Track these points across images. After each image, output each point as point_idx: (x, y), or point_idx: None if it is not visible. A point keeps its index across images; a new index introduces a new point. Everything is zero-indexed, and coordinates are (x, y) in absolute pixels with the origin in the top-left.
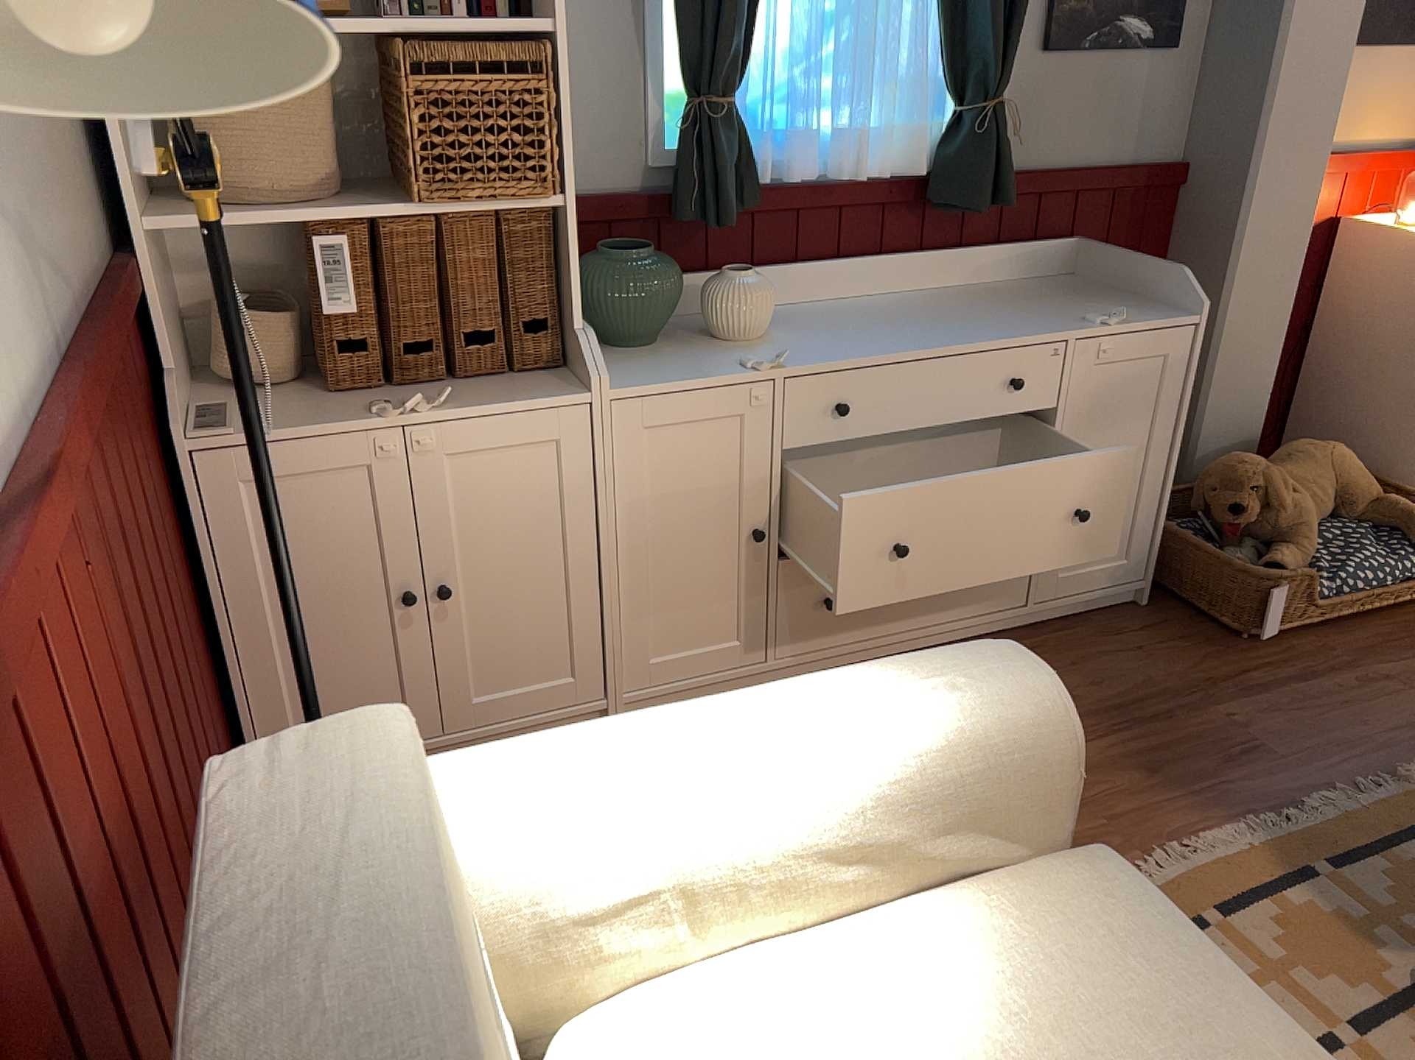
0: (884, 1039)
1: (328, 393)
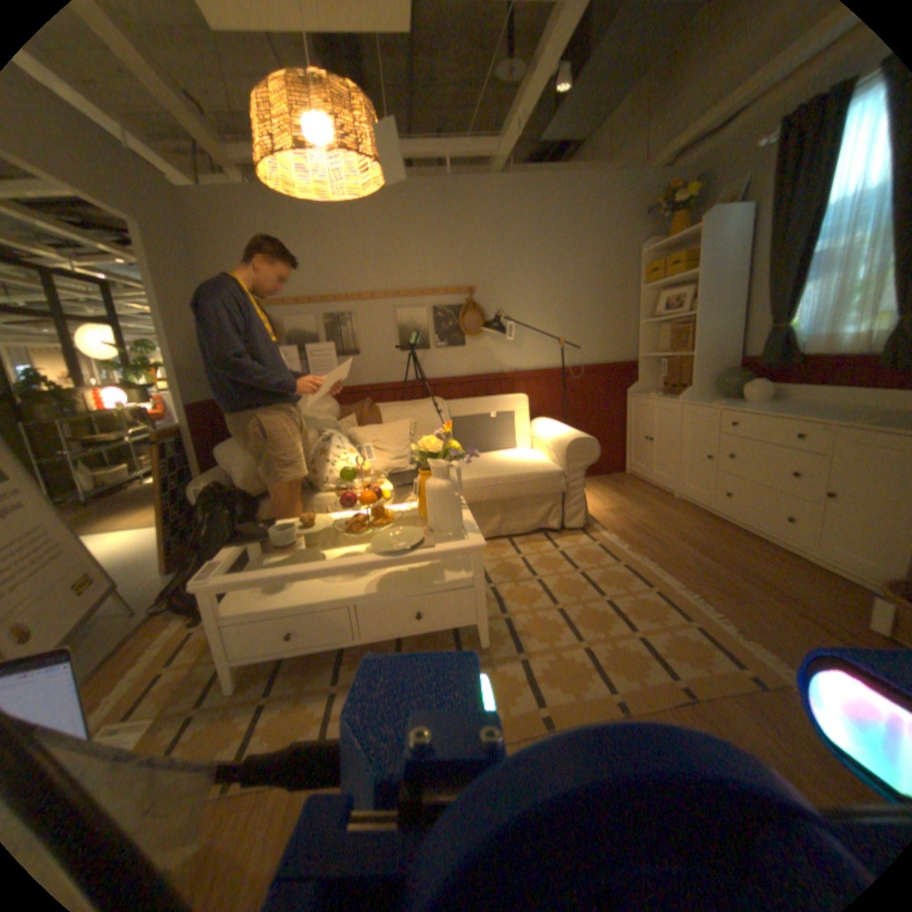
0: (521, 457)
1: (661, 392)
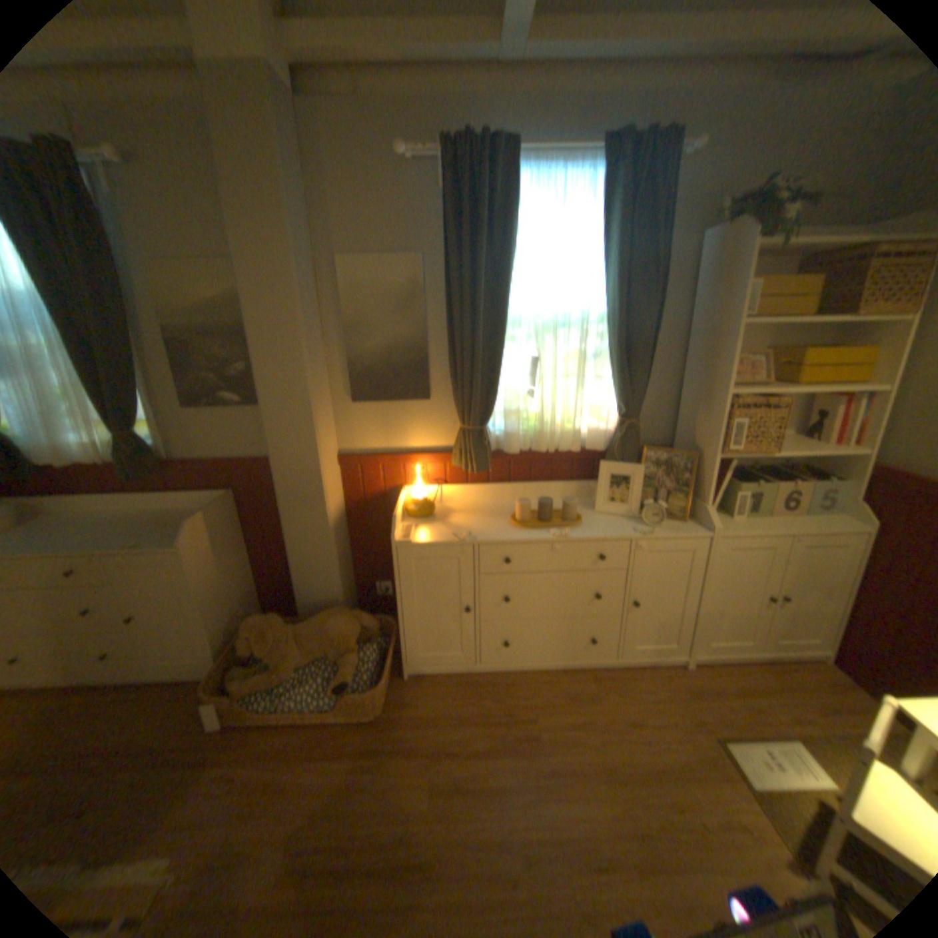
0: None
1: None
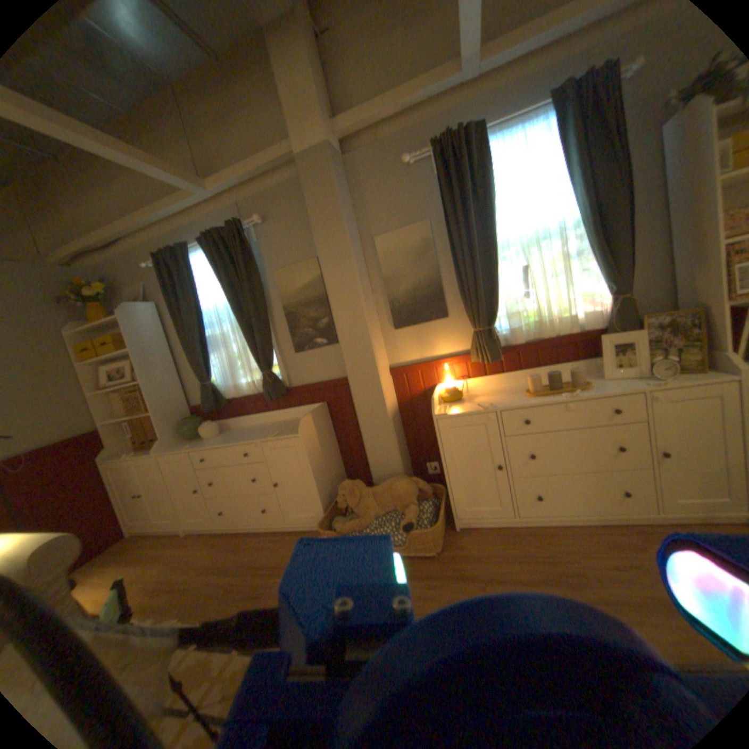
0: None
1: (133, 451)
